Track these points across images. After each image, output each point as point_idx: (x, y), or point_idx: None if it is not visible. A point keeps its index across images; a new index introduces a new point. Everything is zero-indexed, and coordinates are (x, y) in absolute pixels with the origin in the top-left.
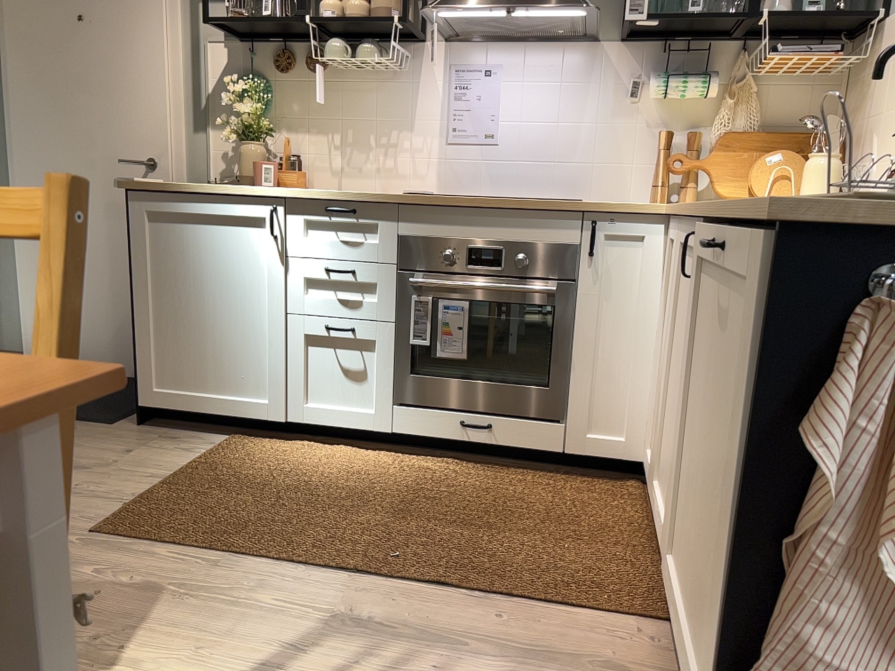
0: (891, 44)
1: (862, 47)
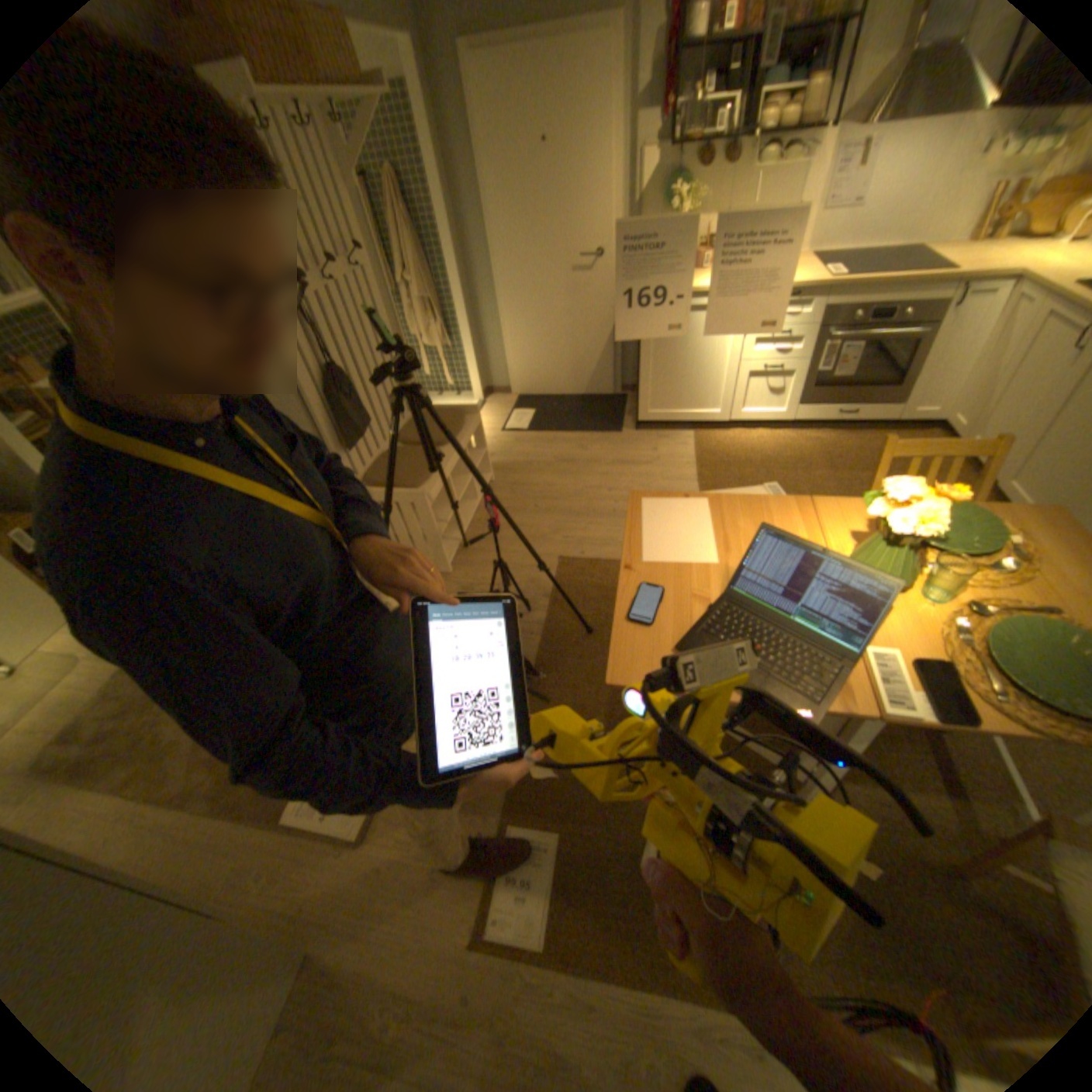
0: None
1: None
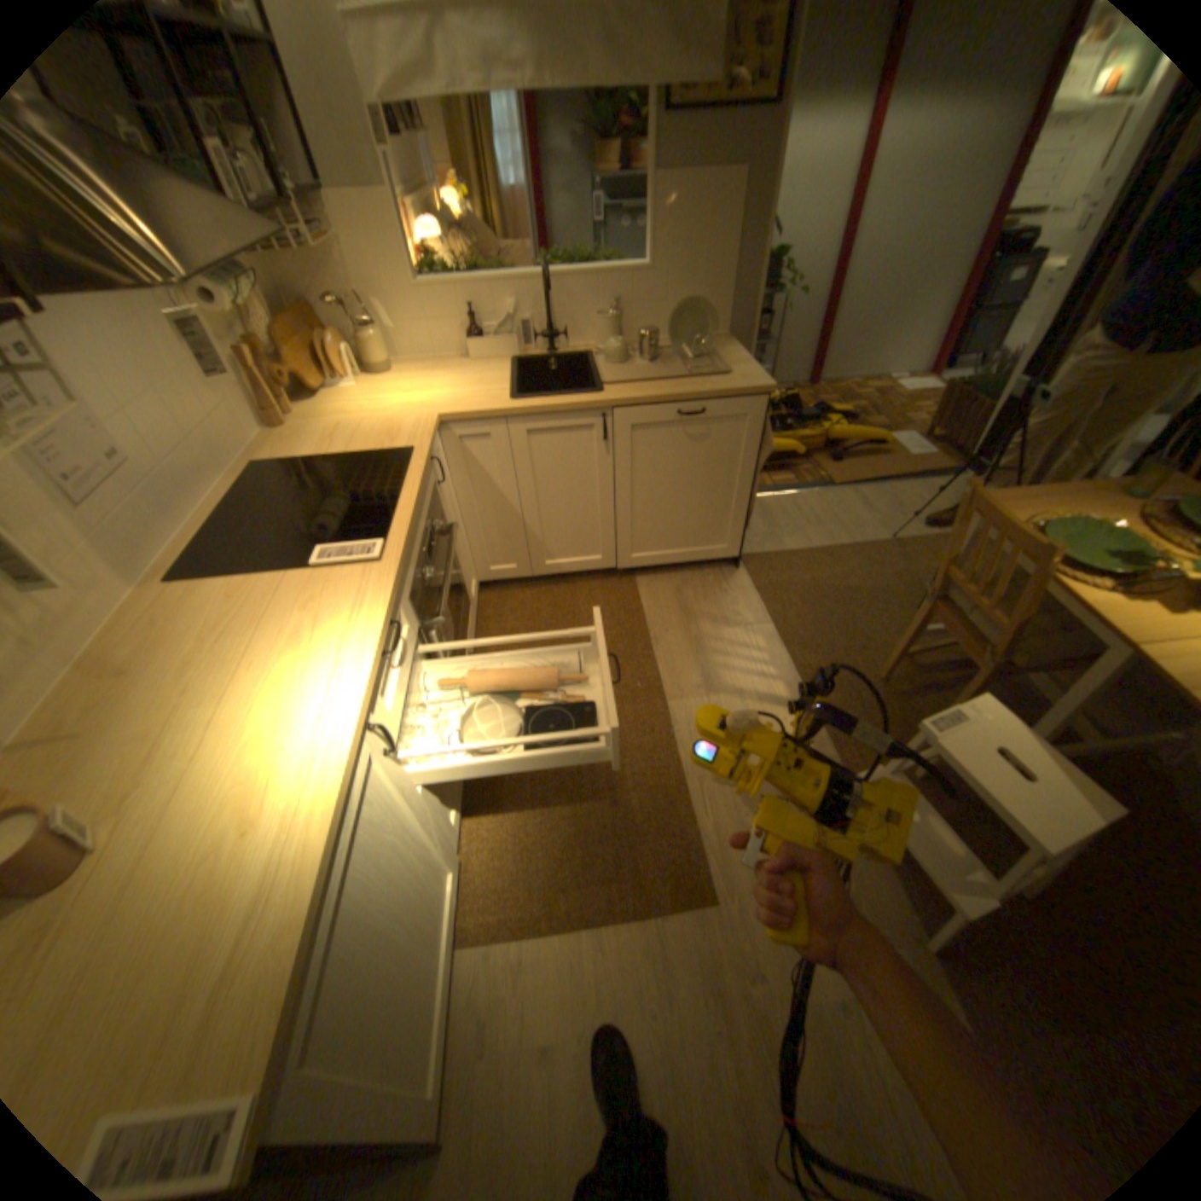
0: (351, 218)
1: (300, 214)
